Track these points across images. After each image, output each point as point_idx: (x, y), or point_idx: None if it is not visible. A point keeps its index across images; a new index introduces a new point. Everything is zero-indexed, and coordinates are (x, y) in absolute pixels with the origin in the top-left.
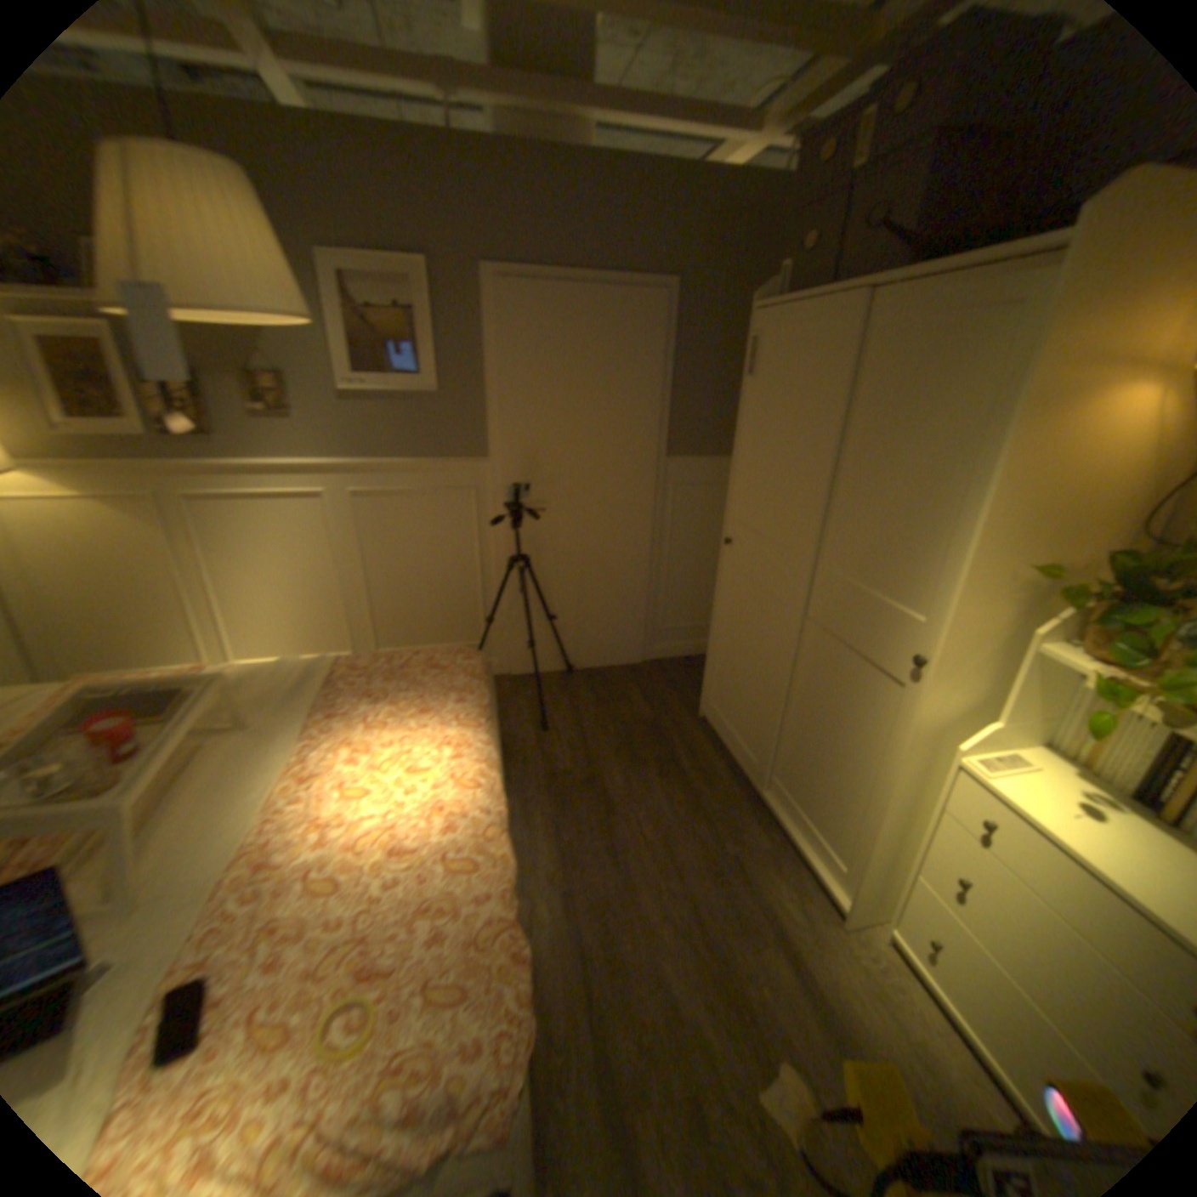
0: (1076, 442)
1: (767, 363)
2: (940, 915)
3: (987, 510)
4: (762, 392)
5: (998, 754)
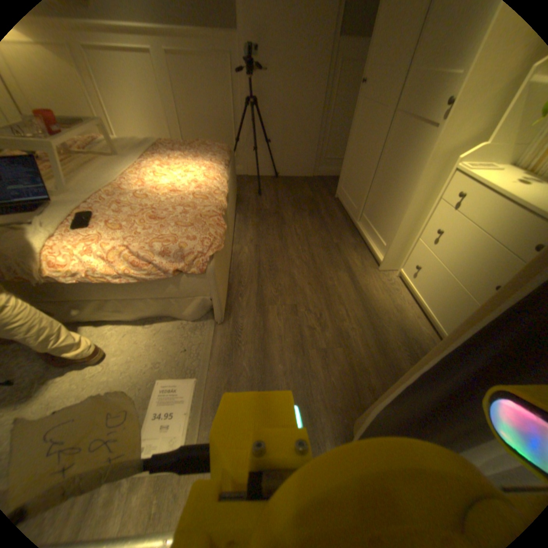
0: None
1: None
2: (424, 253)
3: None
4: None
5: (480, 161)
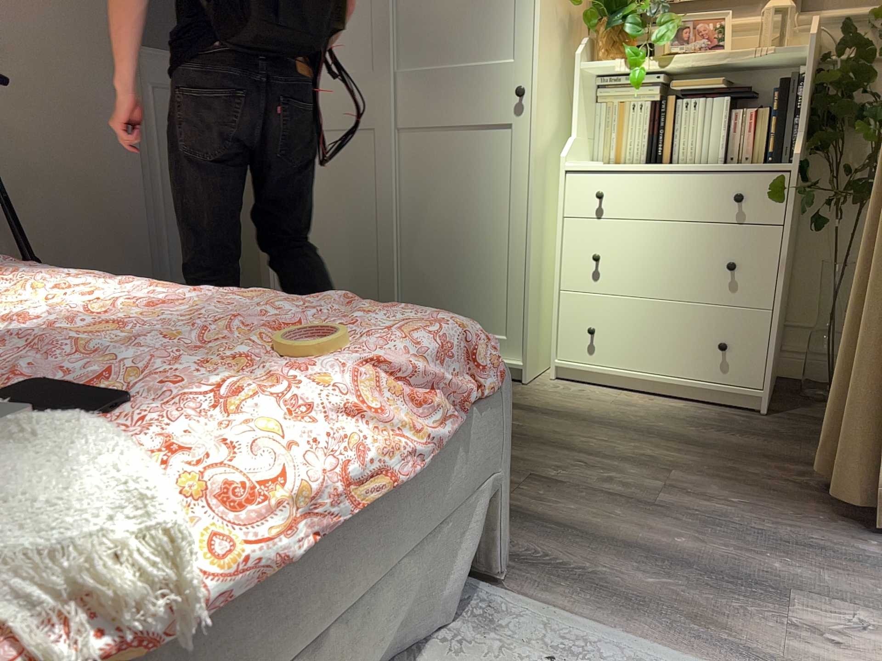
0: None
1: None
2: (584, 307)
3: None
4: None
5: (577, 160)
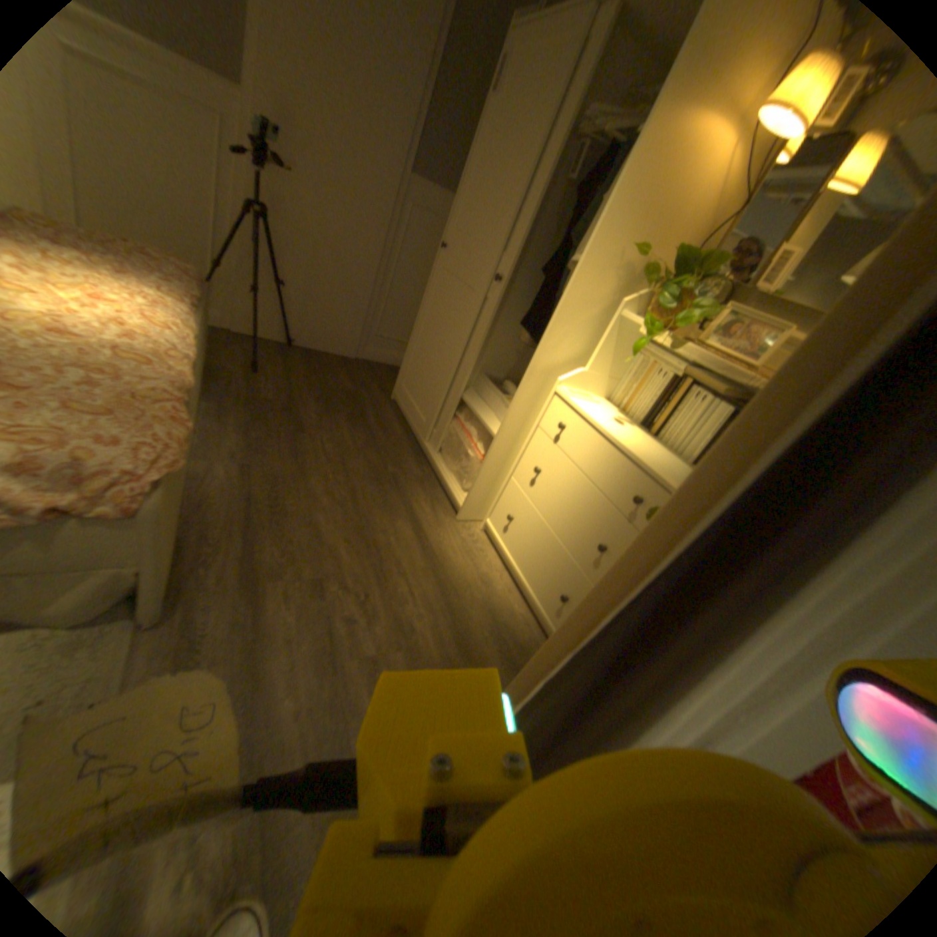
0: (682, 149)
1: (506, 80)
2: (517, 496)
3: (620, 185)
4: (497, 107)
5: (578, 387)
